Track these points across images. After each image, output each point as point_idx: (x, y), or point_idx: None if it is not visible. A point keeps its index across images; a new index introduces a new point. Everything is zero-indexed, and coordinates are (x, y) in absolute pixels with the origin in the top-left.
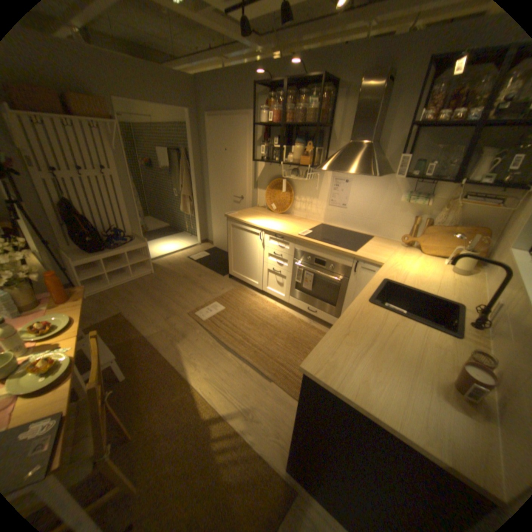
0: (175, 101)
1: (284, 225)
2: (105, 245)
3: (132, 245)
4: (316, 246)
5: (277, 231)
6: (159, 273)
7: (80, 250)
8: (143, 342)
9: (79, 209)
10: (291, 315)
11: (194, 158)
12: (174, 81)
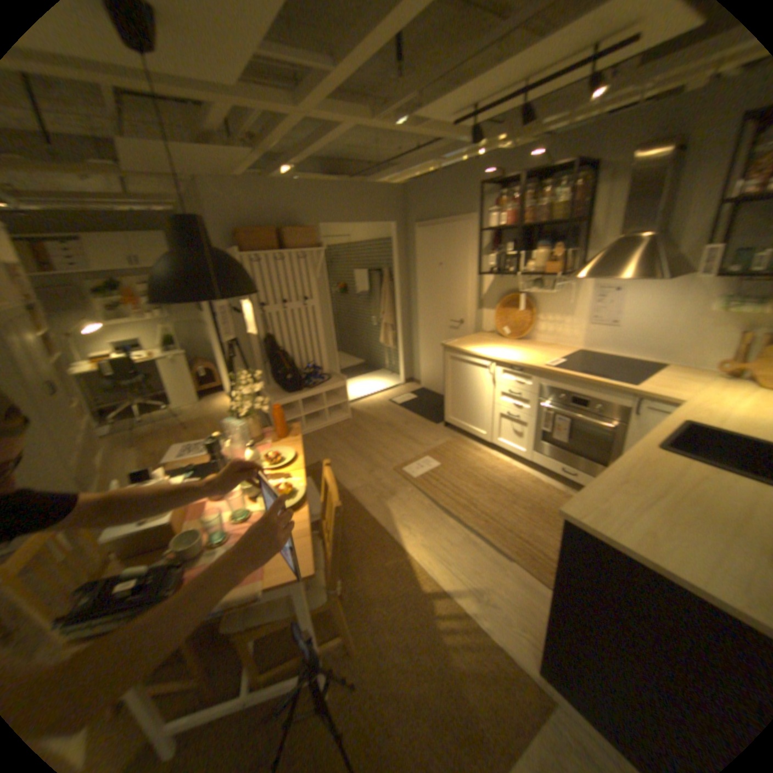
0: (380, 216)
1: (524, 353)
2: (303, 384)
3: (331, 383)
4: (573, 379)
5: (514, 361)
6: (358, 418)
7: (280, 389)
8: (348, 495)
9: (282, 345)
10: (537, 479)
11: (400, 278)
12: (380, 193)
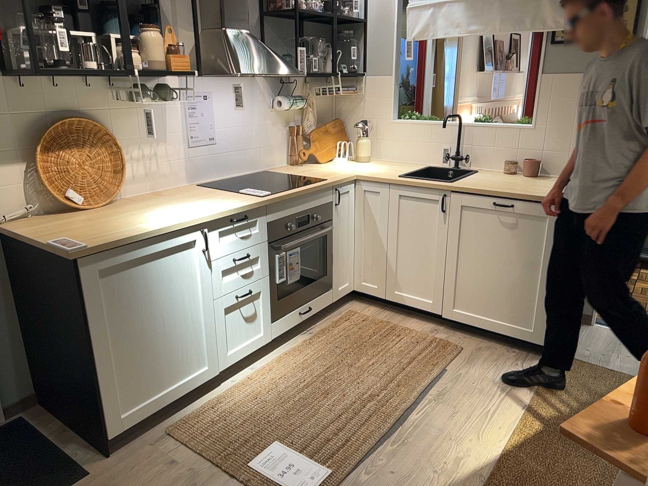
0: None
1: (198, 203)
2: None
3: None
4: (296, 196)
5: (237, 208)
6: None
7: None
8: None
9: None
10: (295, 349)
11: None
12: None
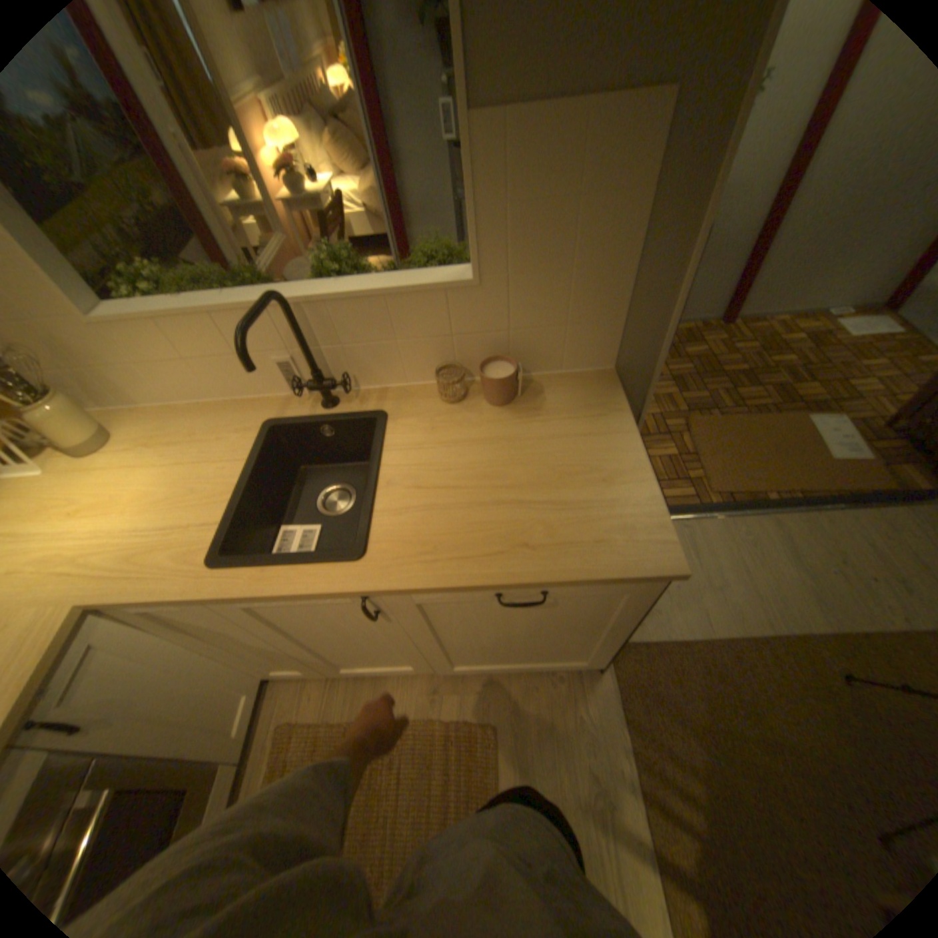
0: None
1: None
2: None
3: None
4: None
5: None
6: None
7: None
8: None
9: None
10: None
11: None
12: None
